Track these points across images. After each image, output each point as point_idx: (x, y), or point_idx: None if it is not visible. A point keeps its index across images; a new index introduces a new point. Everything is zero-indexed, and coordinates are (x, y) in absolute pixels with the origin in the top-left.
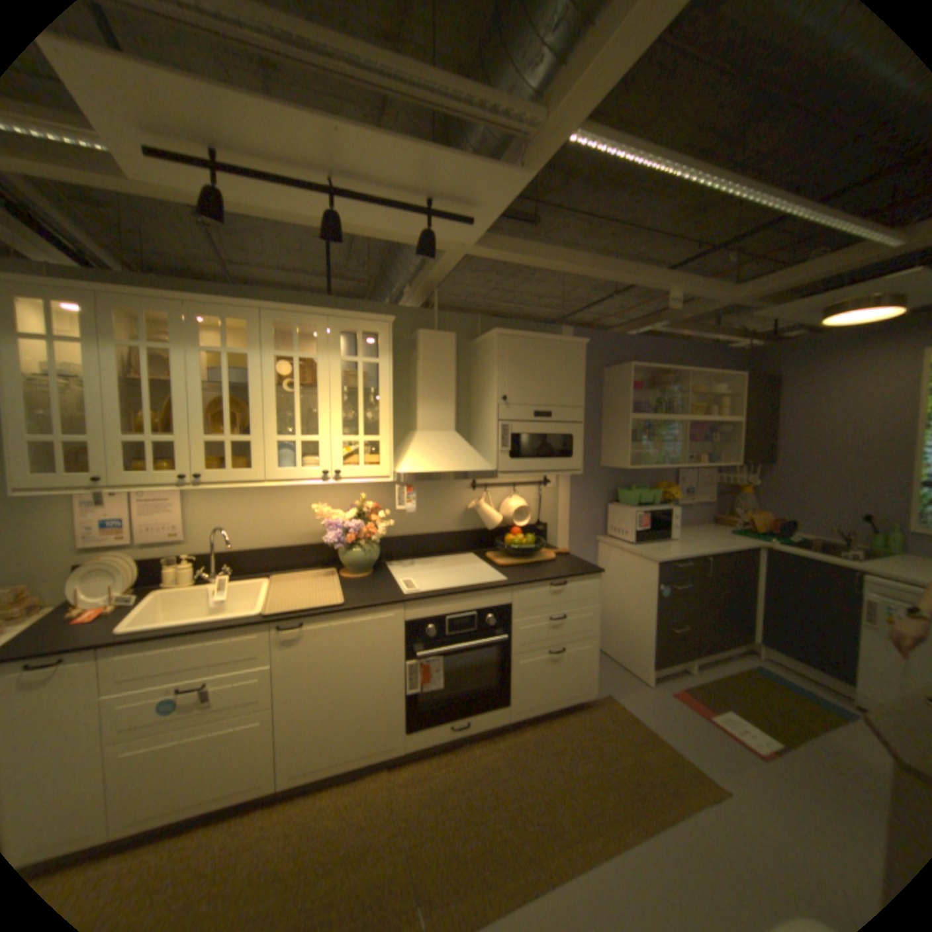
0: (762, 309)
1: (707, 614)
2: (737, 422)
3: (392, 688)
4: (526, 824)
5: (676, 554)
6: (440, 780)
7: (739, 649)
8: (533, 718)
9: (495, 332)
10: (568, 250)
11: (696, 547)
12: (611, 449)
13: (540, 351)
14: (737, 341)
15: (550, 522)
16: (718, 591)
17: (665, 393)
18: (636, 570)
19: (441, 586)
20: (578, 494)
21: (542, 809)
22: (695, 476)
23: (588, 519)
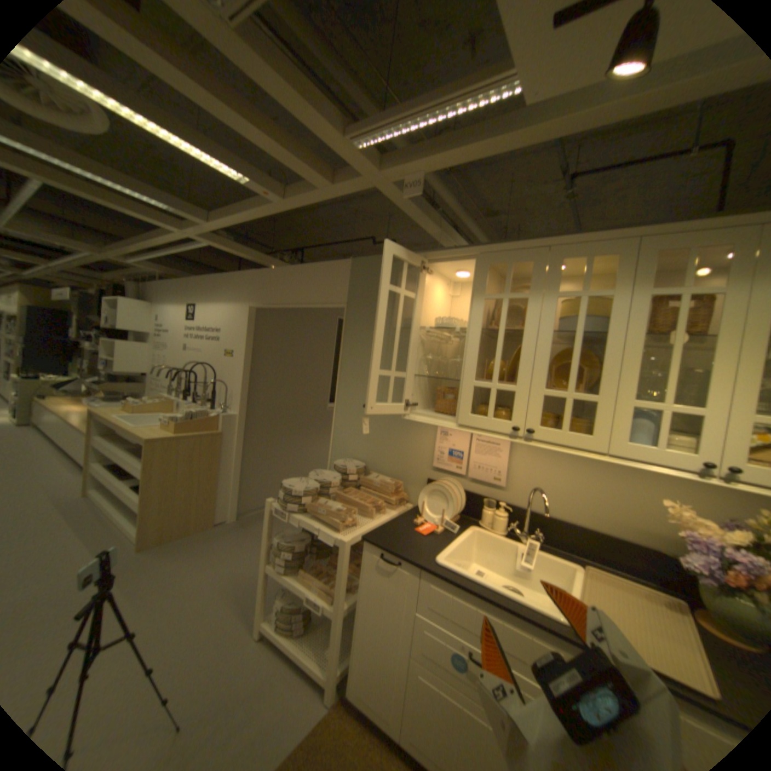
0: None
1: None
2: None
3: None
4: None
5: None
6: None
7: None
8: None
9: None
10: None
11: None
12: None
13: None
14: None
15: None
16: None
17: None
18: None
19: None
20: None
21: None
22: None
23: None
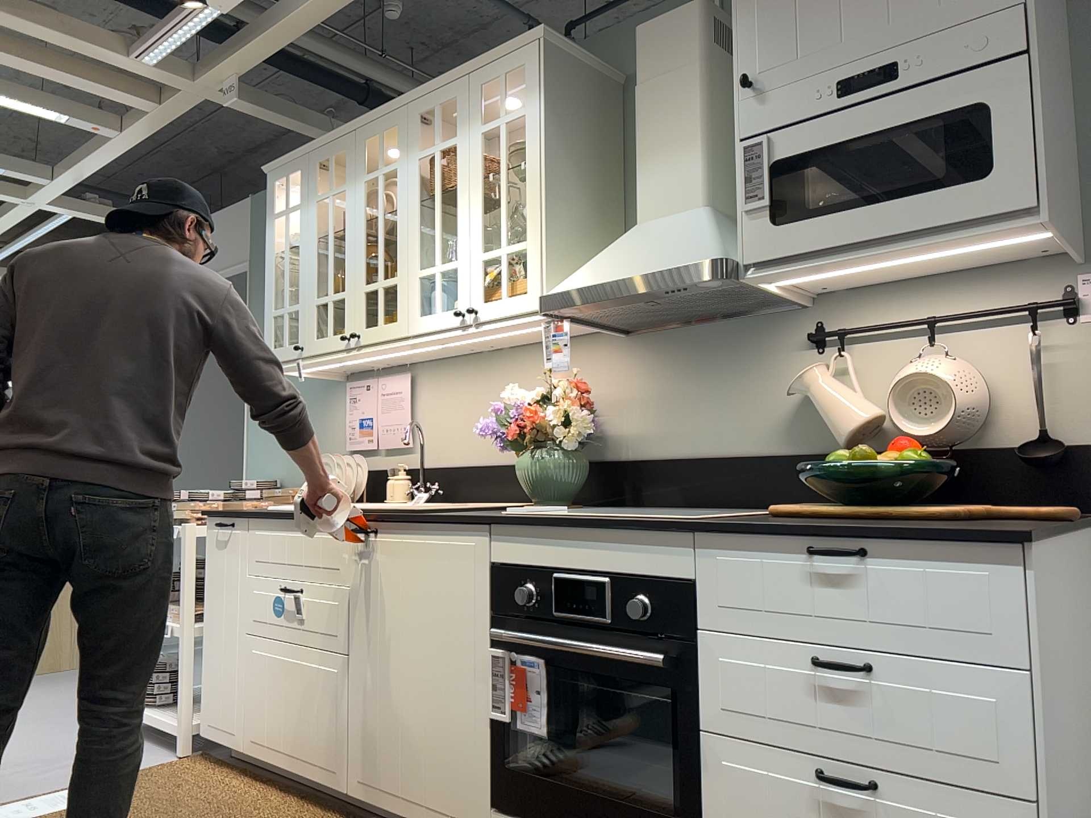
0: None
1: None
2: None
3: (470, 690)
4: None
5: None
6: None
7: None
8: None
9: None
10: None
11: None
12: None
13: None
14: None
15: None
16: None
17: None
18: None
19: (575, 516)
20: None
21: None
22: None
23: None
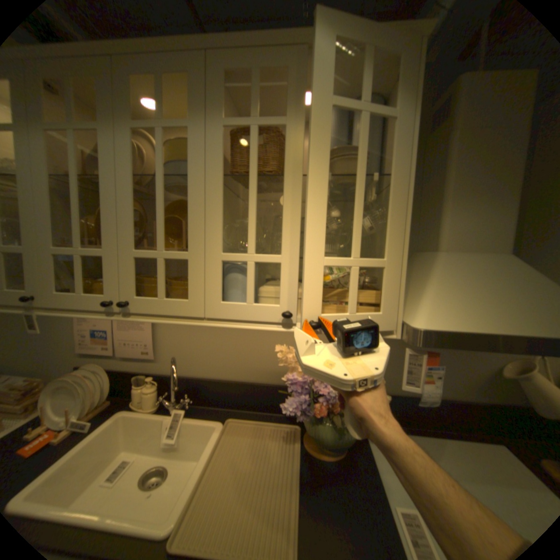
0: None
1: None
2: None
3: None
4: None
5: None
6: None
7: None
8: None
9: None
10: None
11: None
12: None
13: None
14: None
15: None
16: None
17: None
18: None
19: None
20: None
21: None
22: None
23: None
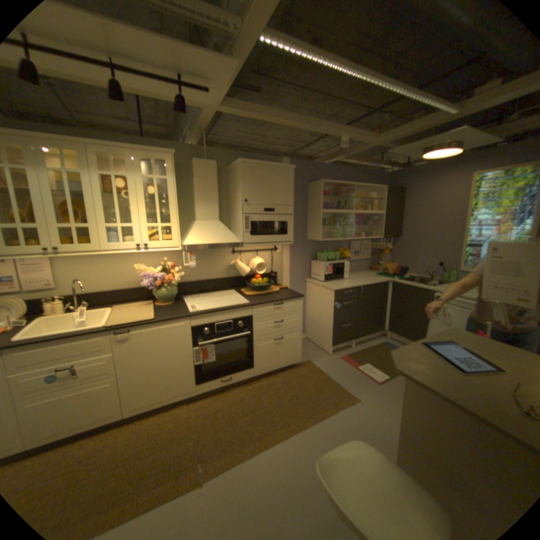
0: (394, 148)
1: (360, 316)
2: (381, 214)
3: (186, 362)
4: (257, 422)
5: (344, 286)
6: (215, 406)
7: (376, 333)
8: (266, 373)
9: (239, 160)
10: (278, 110)
11: (356, 282)
12: (312, 229)
13: (267, 172)
14: (385, 167)
15: (278, 271)
16: (366, 304)
17: (343, 197)
18: (324, 295)
19: (212, 307)
20: (294, 255)
21: (267, 415)
22: (359, 244)
23: (300, 269)
